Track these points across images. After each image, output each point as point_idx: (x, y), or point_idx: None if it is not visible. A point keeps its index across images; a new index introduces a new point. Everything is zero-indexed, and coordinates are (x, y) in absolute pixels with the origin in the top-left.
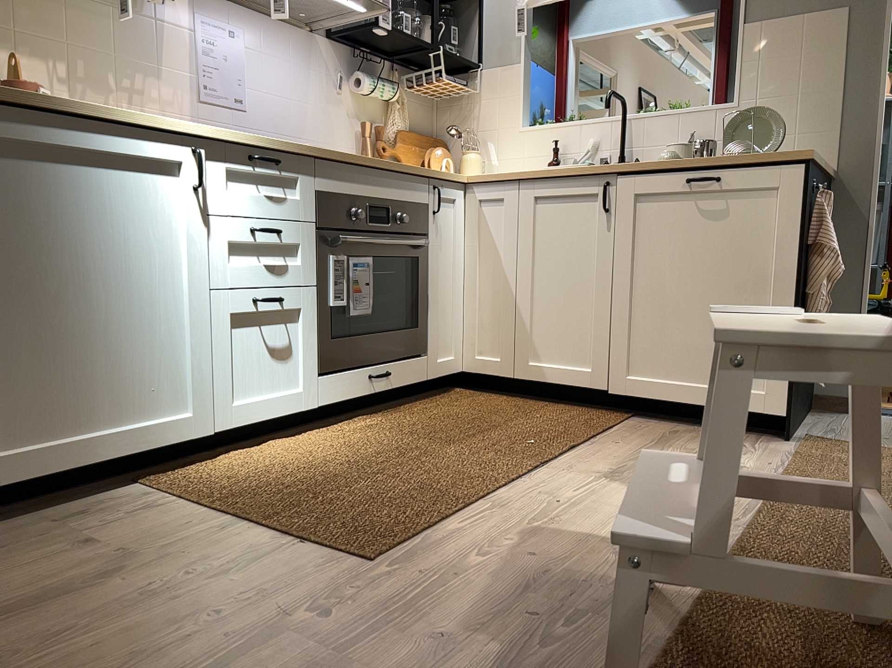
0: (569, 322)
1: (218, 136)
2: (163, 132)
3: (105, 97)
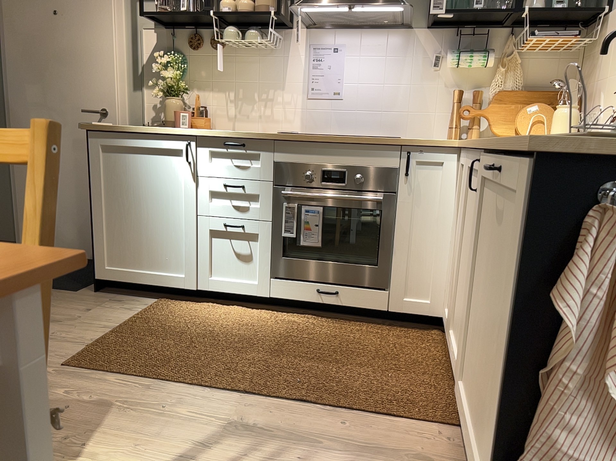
0: (464, 305)
1: (200, 133)
2: (171, 135)
3: (250, 104)
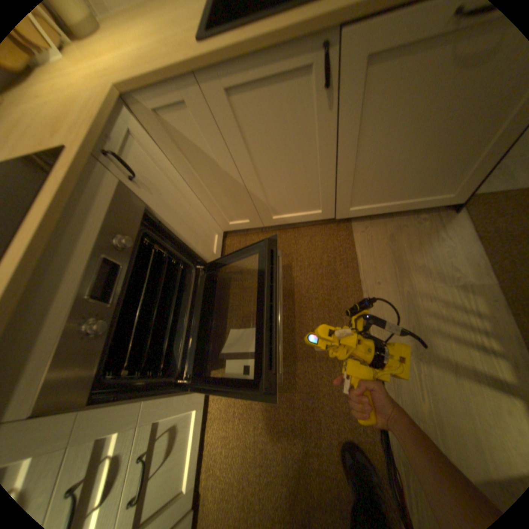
0: (295, 191)
1: None
2: None
3: None
